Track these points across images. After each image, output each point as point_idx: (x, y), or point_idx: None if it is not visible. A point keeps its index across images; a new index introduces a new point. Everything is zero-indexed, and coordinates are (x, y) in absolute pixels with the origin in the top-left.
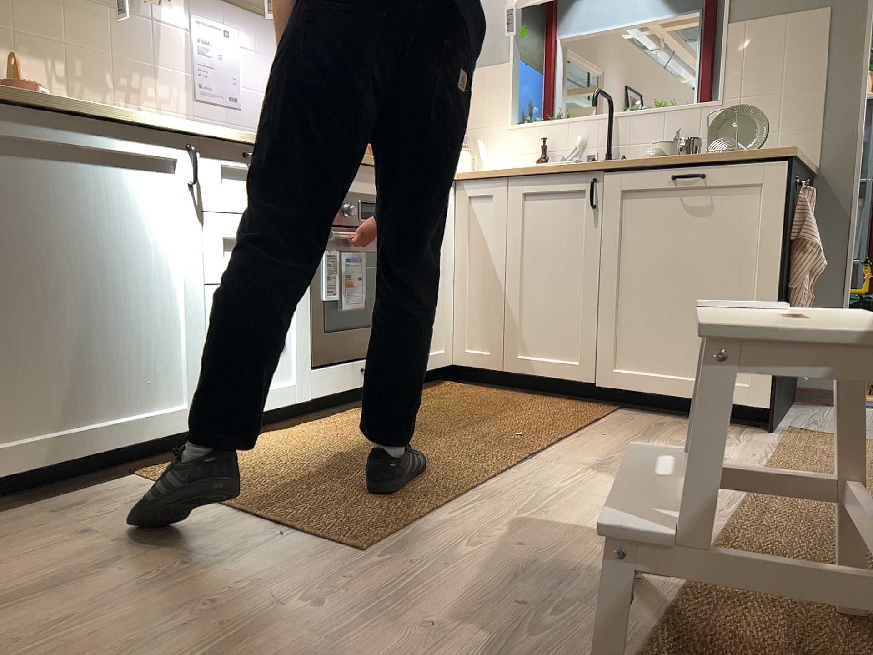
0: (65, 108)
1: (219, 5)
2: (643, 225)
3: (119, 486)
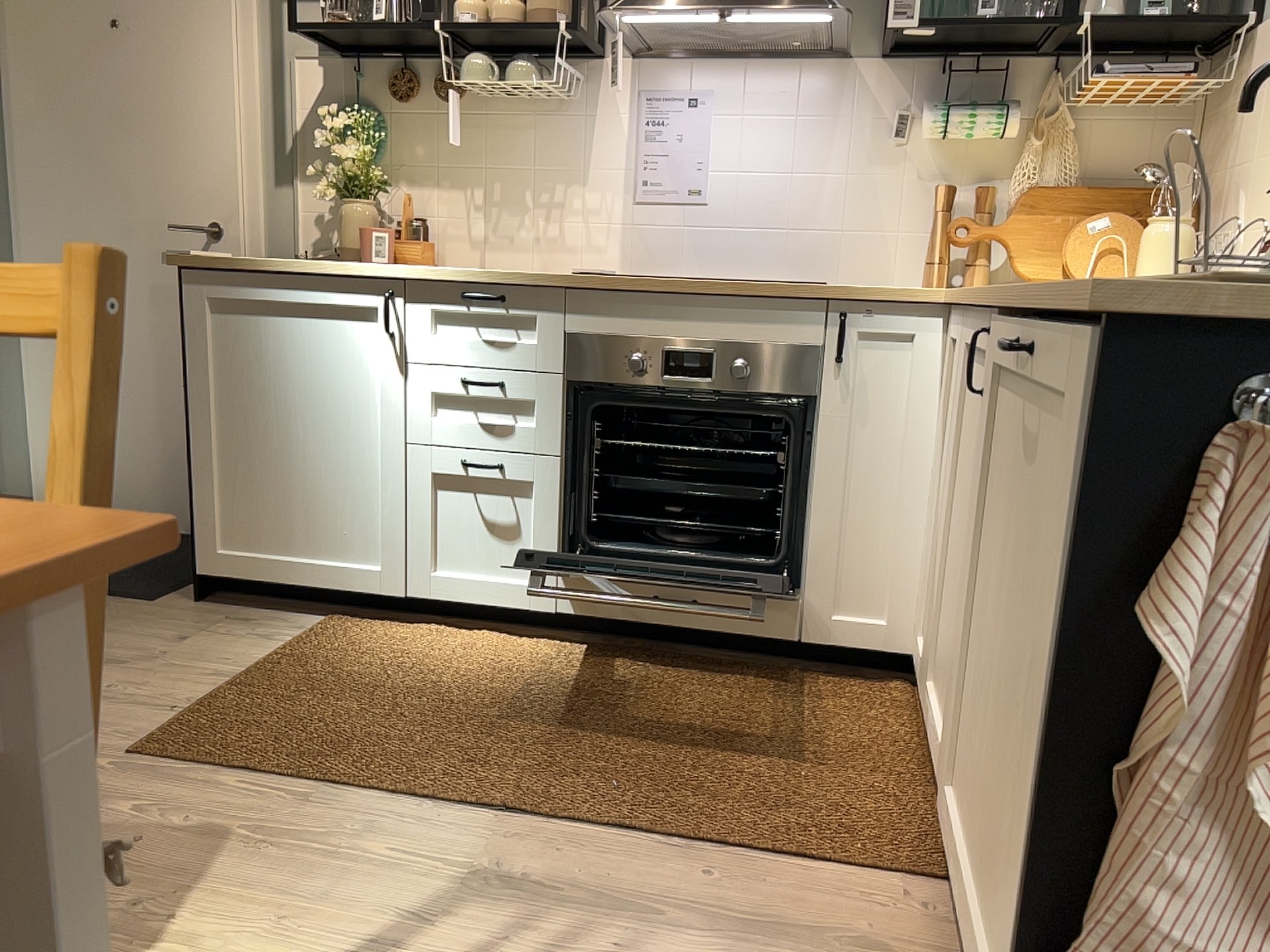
0: (265, 268)
1: (699, 58)
2: (1010, 471)
3: (284, 620)
